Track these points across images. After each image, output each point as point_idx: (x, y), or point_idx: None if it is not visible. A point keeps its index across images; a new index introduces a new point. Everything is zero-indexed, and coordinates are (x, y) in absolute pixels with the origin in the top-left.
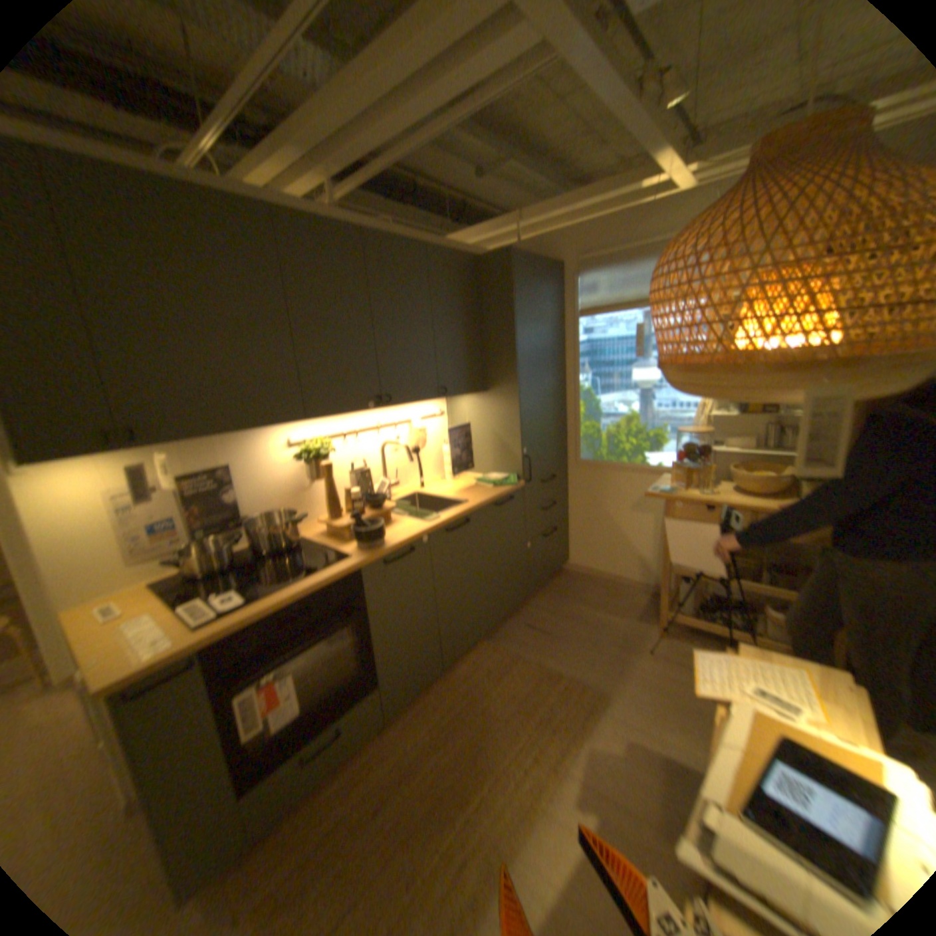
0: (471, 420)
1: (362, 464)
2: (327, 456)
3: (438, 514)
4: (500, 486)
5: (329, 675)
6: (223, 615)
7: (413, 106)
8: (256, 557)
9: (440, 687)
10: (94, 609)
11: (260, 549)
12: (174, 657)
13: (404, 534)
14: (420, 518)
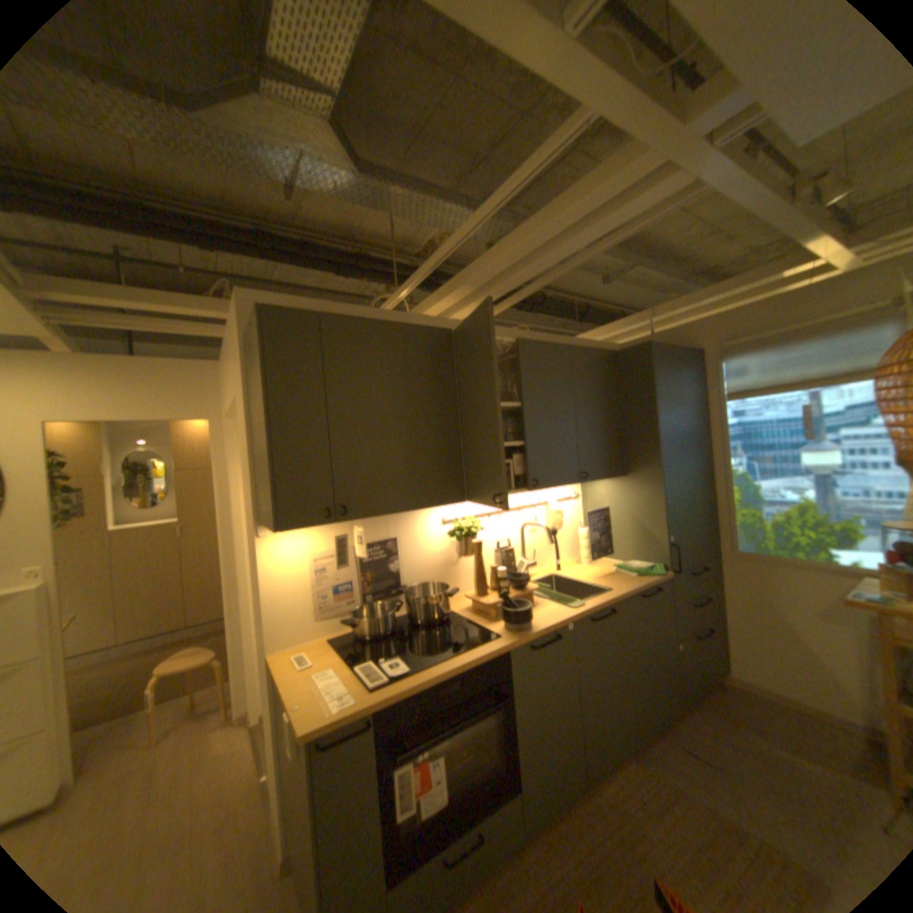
0: (609, 504)
1: (504, 544)
2: (475, 535)
3: (582, 601)
4: (646, 576)
5: (474, 767)
6: (393, 682)
7: (569, 244)
8: (412, 627)
9: (585, 810)
10: (289, 658)
11: (416, 620)
12: (356, 717)
13: (550, 619)
14: (564, 604)
